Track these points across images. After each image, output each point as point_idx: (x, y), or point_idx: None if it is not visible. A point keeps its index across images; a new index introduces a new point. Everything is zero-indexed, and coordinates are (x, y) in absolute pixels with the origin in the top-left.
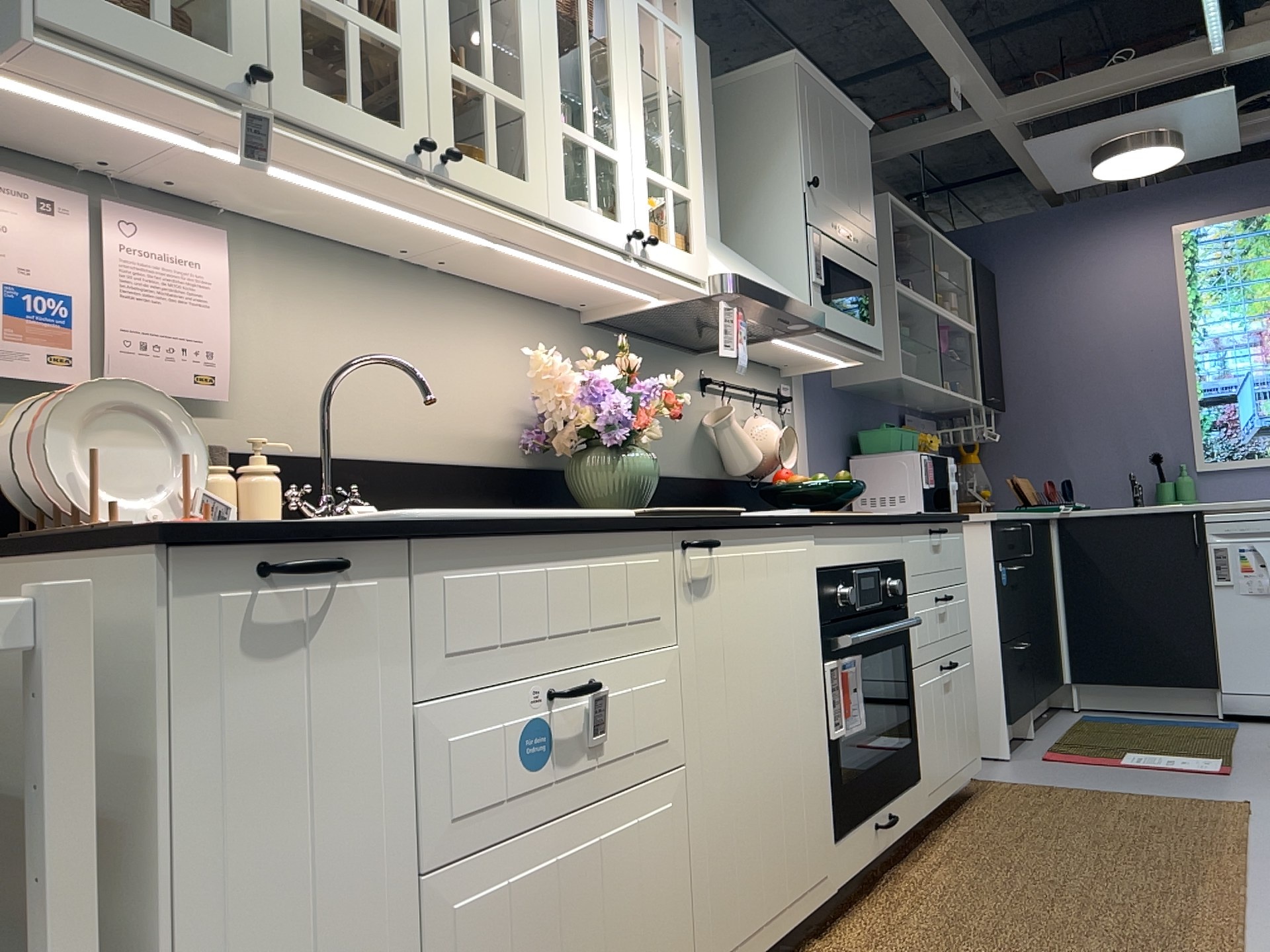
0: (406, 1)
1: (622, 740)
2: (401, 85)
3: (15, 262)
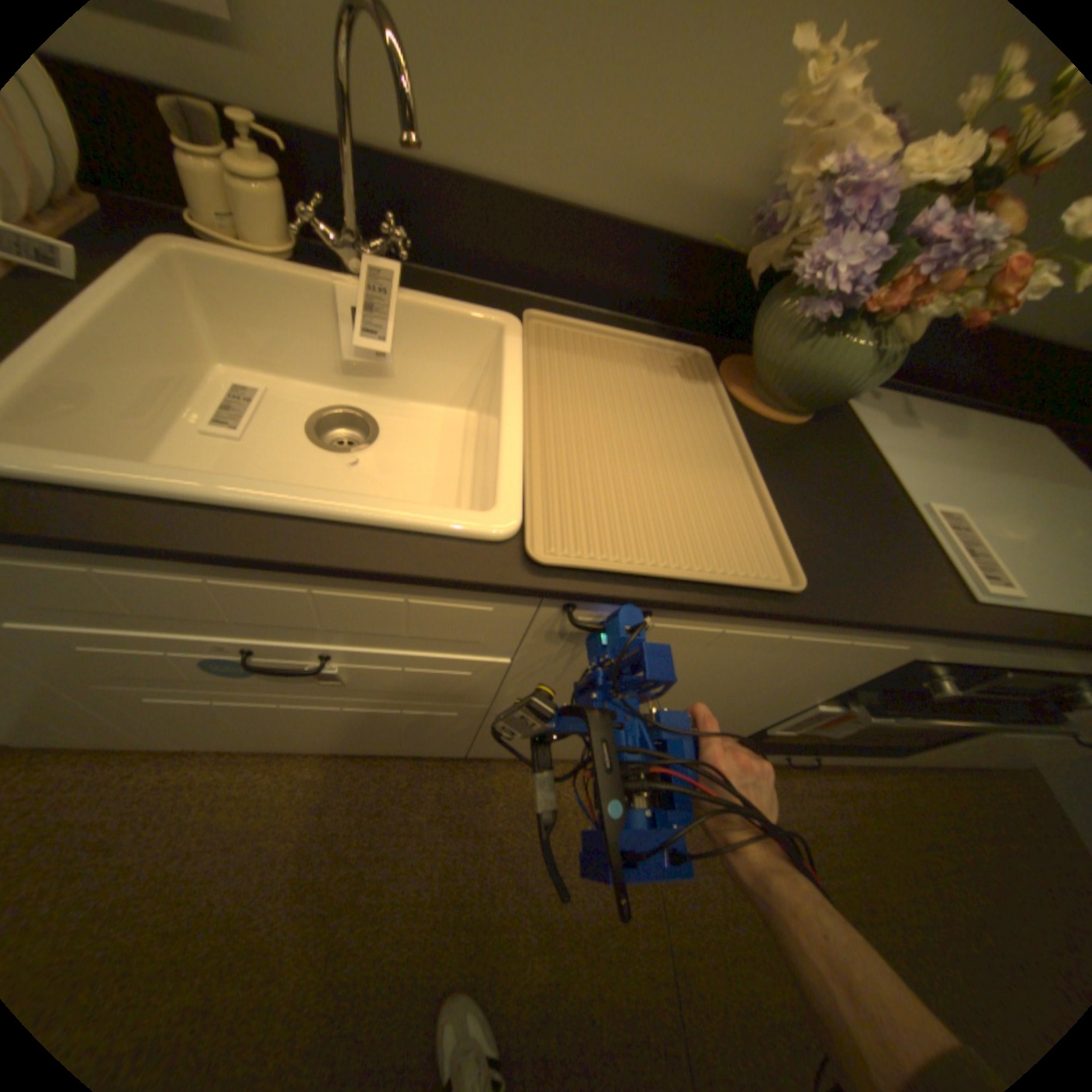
0: None
1: (384, 687)
2: None
3: None
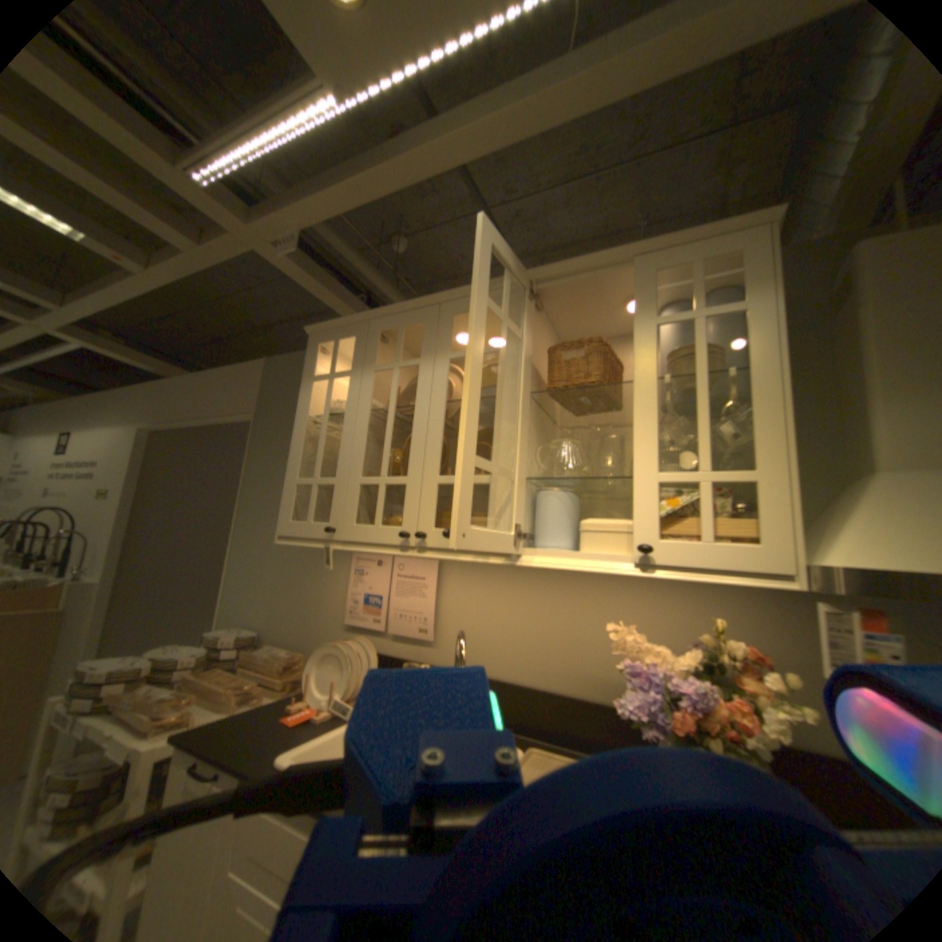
0: (415, 455)
1: None
2: (407, 502)
3: (370, 585)
